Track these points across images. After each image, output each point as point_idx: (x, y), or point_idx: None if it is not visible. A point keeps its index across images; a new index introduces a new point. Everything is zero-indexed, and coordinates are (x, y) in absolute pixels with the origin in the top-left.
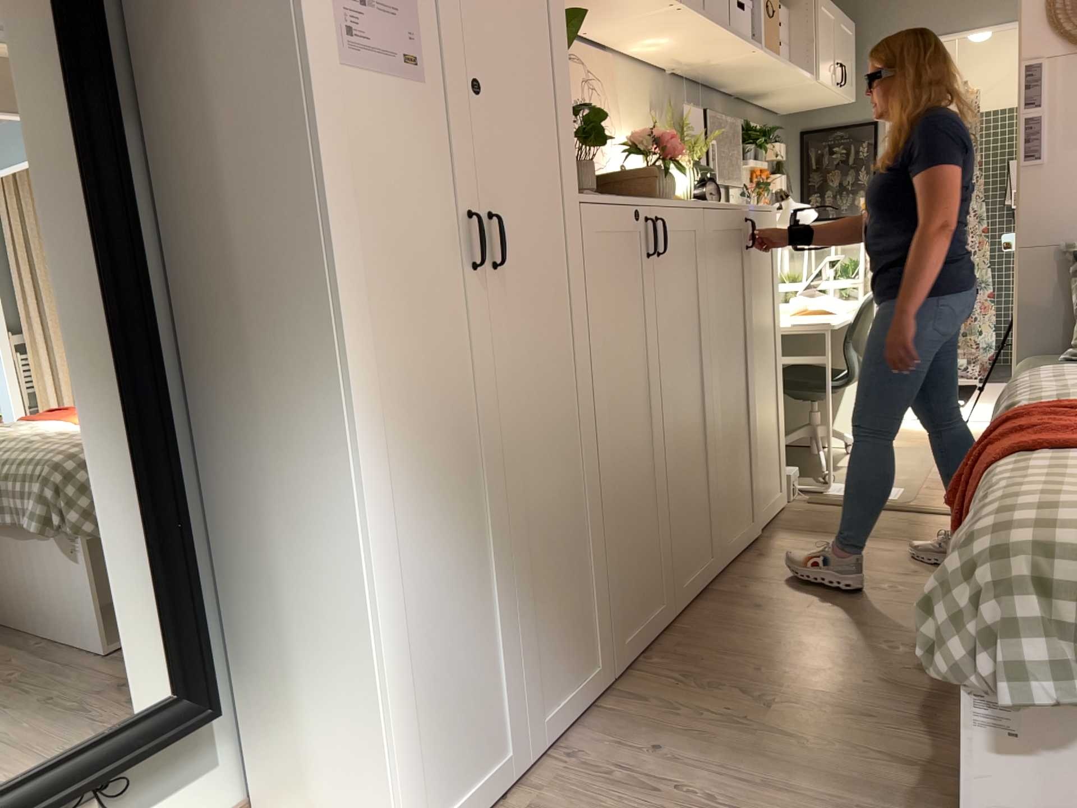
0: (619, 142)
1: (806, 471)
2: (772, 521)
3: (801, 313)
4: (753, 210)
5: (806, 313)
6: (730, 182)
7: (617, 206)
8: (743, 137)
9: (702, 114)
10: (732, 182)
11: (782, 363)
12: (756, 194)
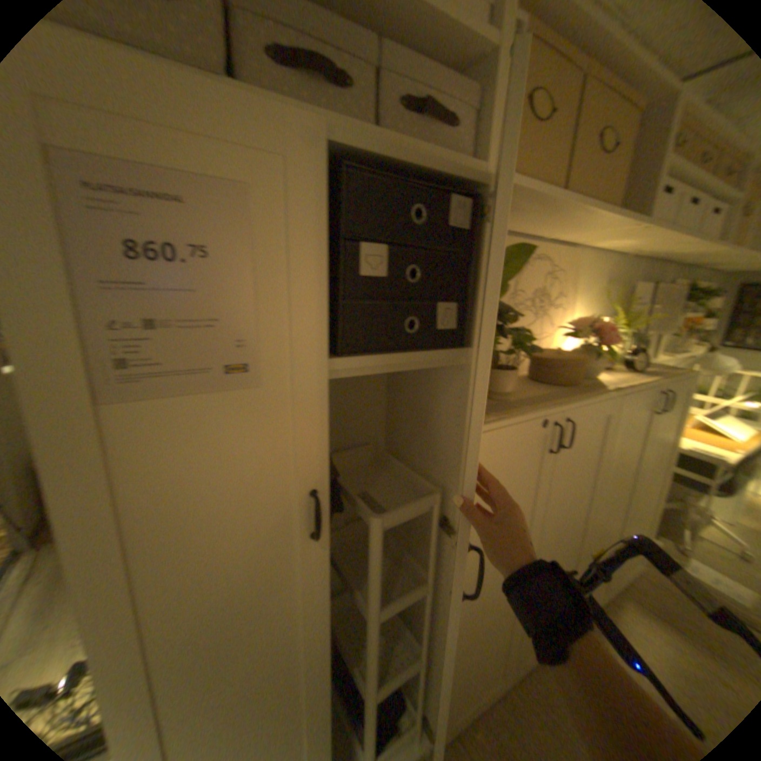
0: (568, 317)
1: (670, 534)
2: (626, 586)
3: (700, 427)
4: (676, 383)
5: (704, 430)
6: (664, 333)
7: (523, 424)
8: (687, 293)
9: (653, 286)
10: (666, 333)
11: (669, 484)
12: (686, 335)
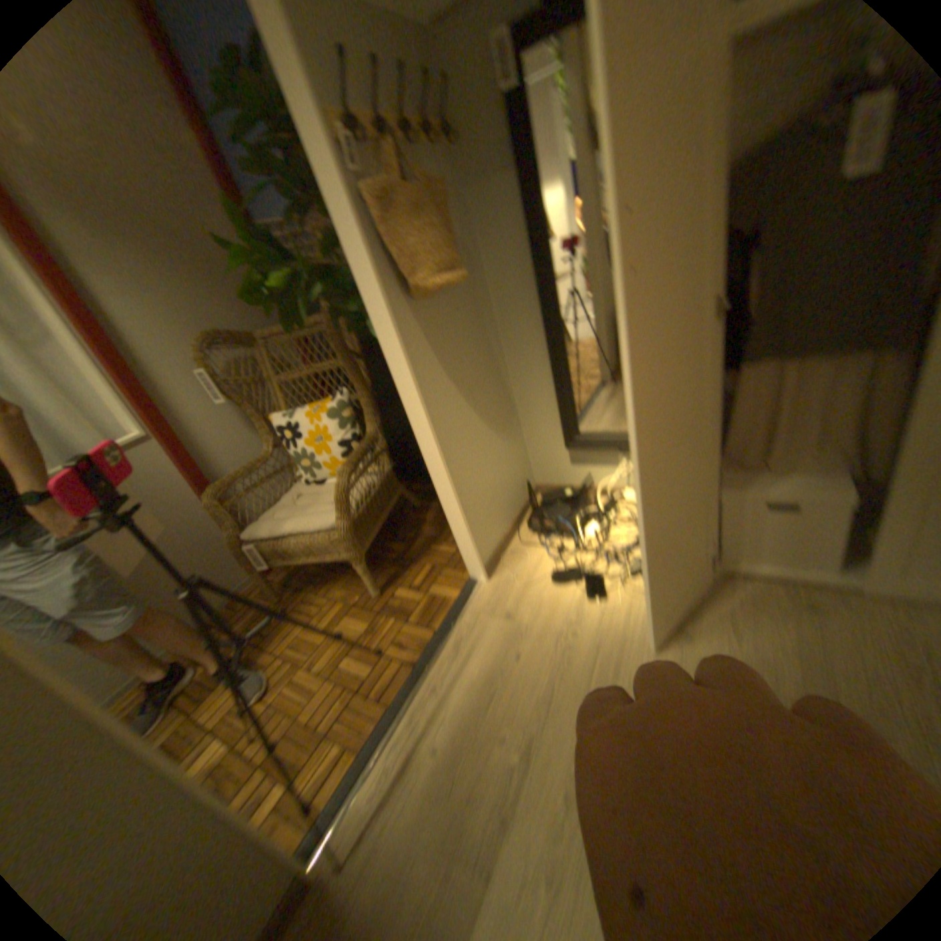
0: None
1: None
2: None
3: None
4: None
5: None
6: None
7: None
8: None
9: None
10: None
11: None
12: None
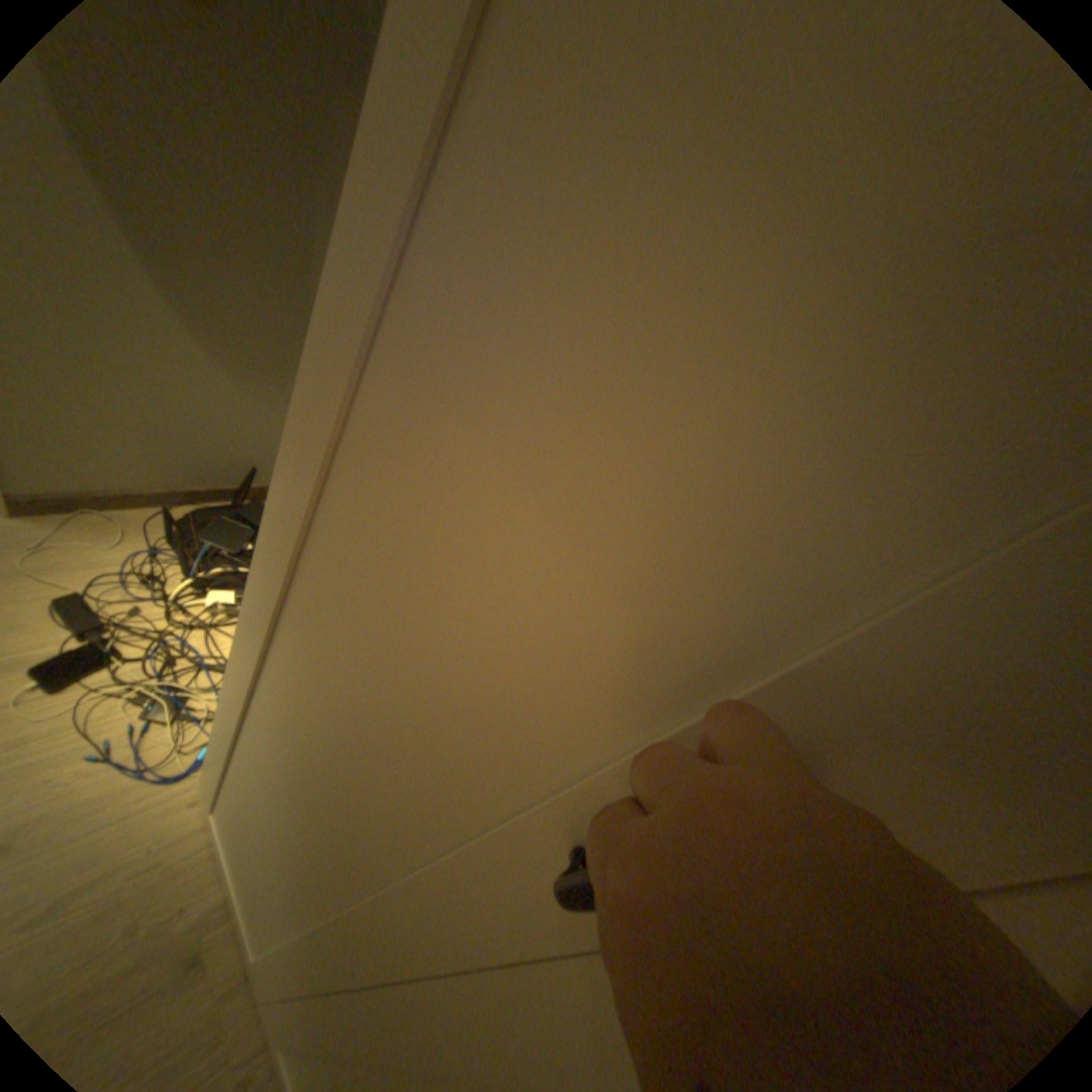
0: None
1: None
2: None
3: None
4: None
5: None
6: None
7: None
8: None
9: None
10: None
11: None
12: None
